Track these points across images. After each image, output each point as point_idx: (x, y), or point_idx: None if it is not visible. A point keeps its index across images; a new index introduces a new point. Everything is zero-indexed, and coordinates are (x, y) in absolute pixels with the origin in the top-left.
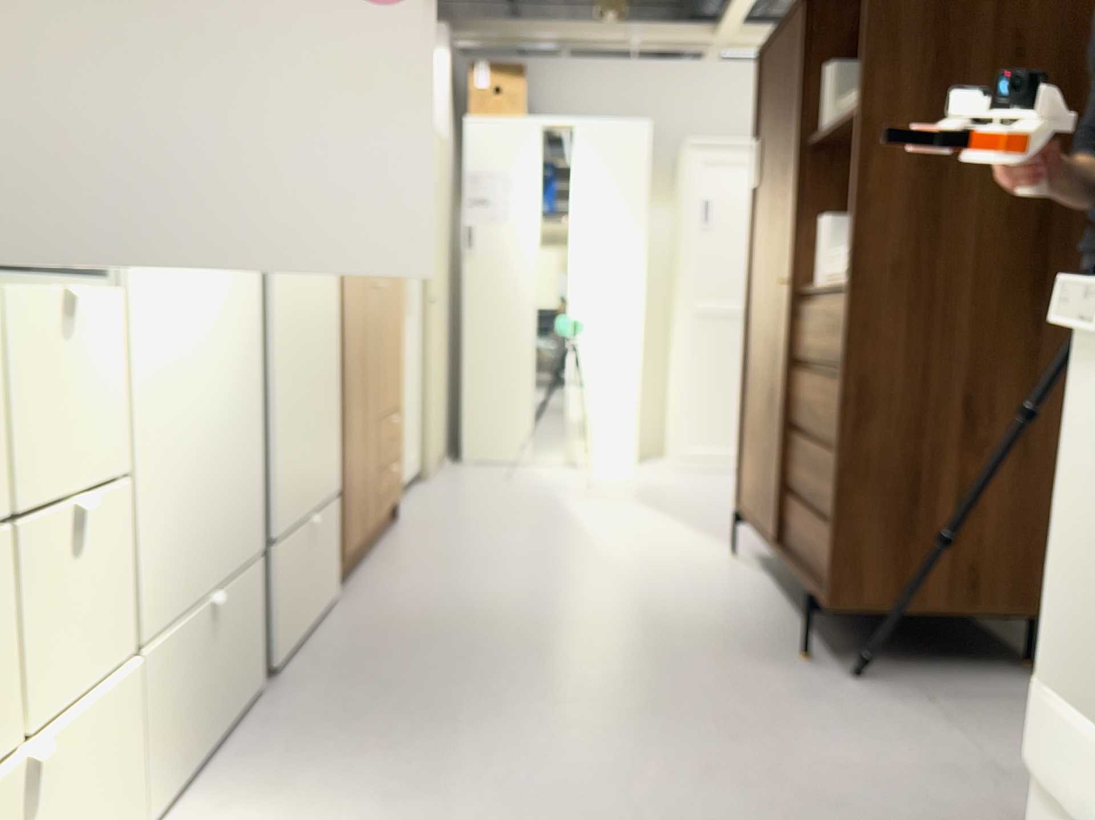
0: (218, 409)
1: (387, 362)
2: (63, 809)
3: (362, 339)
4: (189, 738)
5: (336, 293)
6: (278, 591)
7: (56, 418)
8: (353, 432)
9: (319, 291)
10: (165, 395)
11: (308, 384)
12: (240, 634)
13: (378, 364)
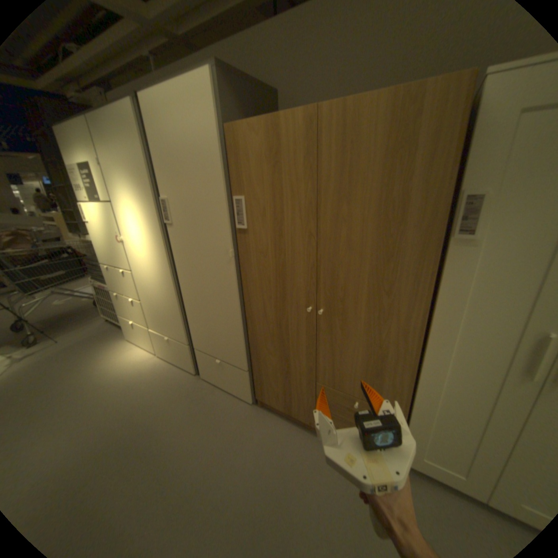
0: (163, 303)
1: (347, 364)
2: (141, 335)
3: (280, 328)
4: (165, 354)
5: (237, 296)
6: (200, 362)
7: (128, 287)
8: (268, 362)
9: (217, 291)
10: (147, 293)
11: (210, 319)
12: (181, 353)
13: (316, 354)
